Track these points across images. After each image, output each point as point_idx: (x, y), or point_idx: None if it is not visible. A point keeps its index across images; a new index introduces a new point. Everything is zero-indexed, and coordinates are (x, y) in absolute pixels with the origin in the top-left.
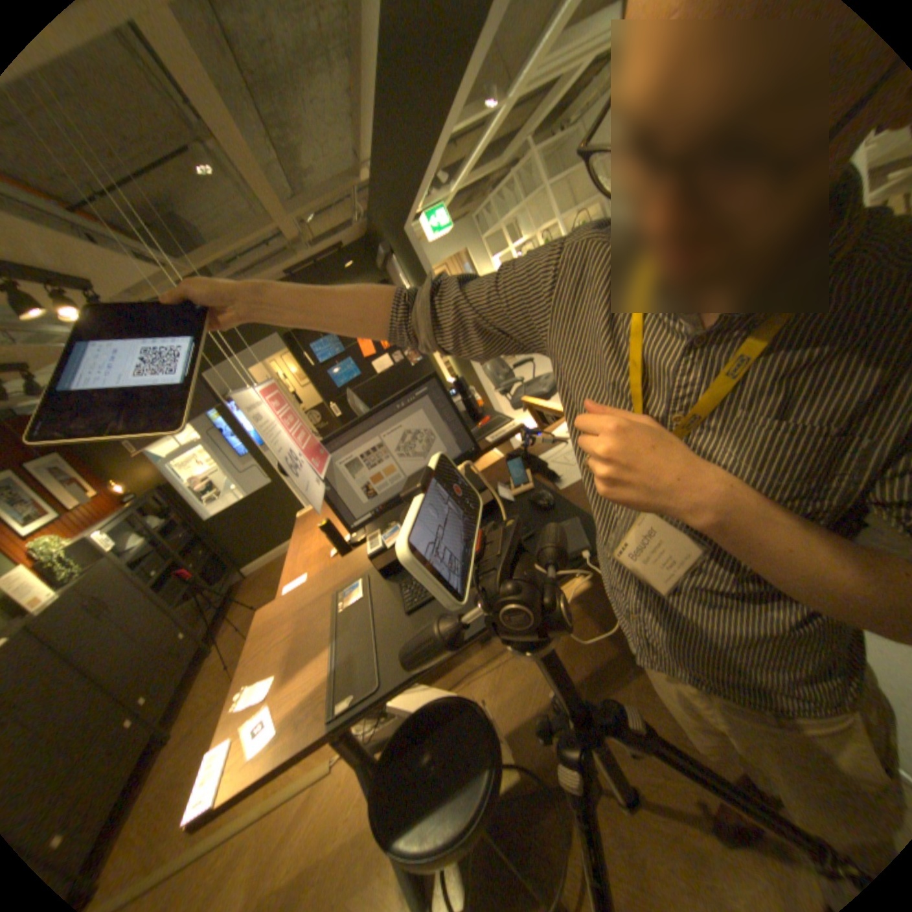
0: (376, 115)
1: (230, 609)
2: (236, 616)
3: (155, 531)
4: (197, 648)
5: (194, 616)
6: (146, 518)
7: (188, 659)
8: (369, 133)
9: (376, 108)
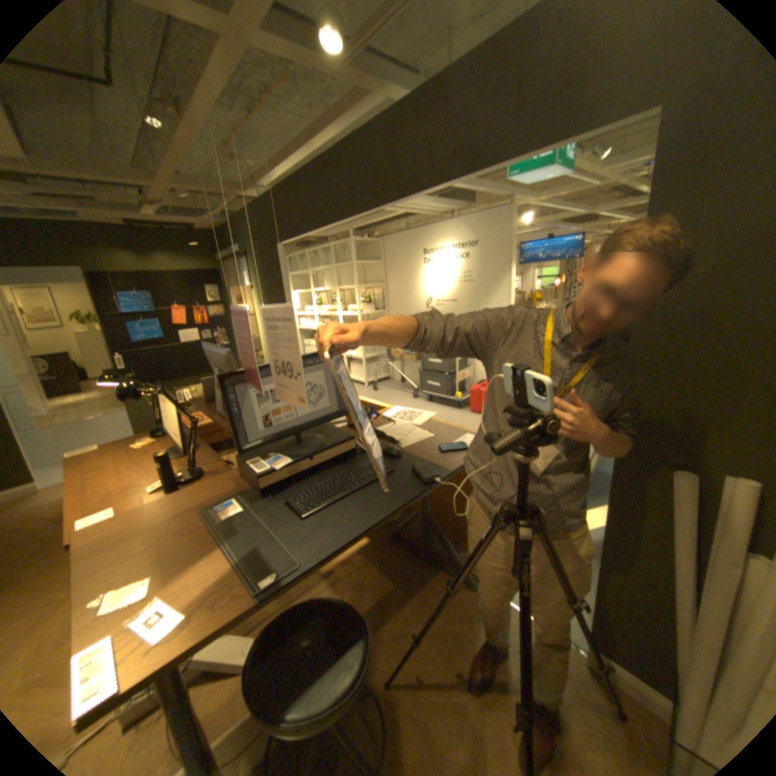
0: (303, 171)
1: None
2: None
3: None
4: None
5: None
6: None
7: None
8: (278, 174)
9: (306, 169)
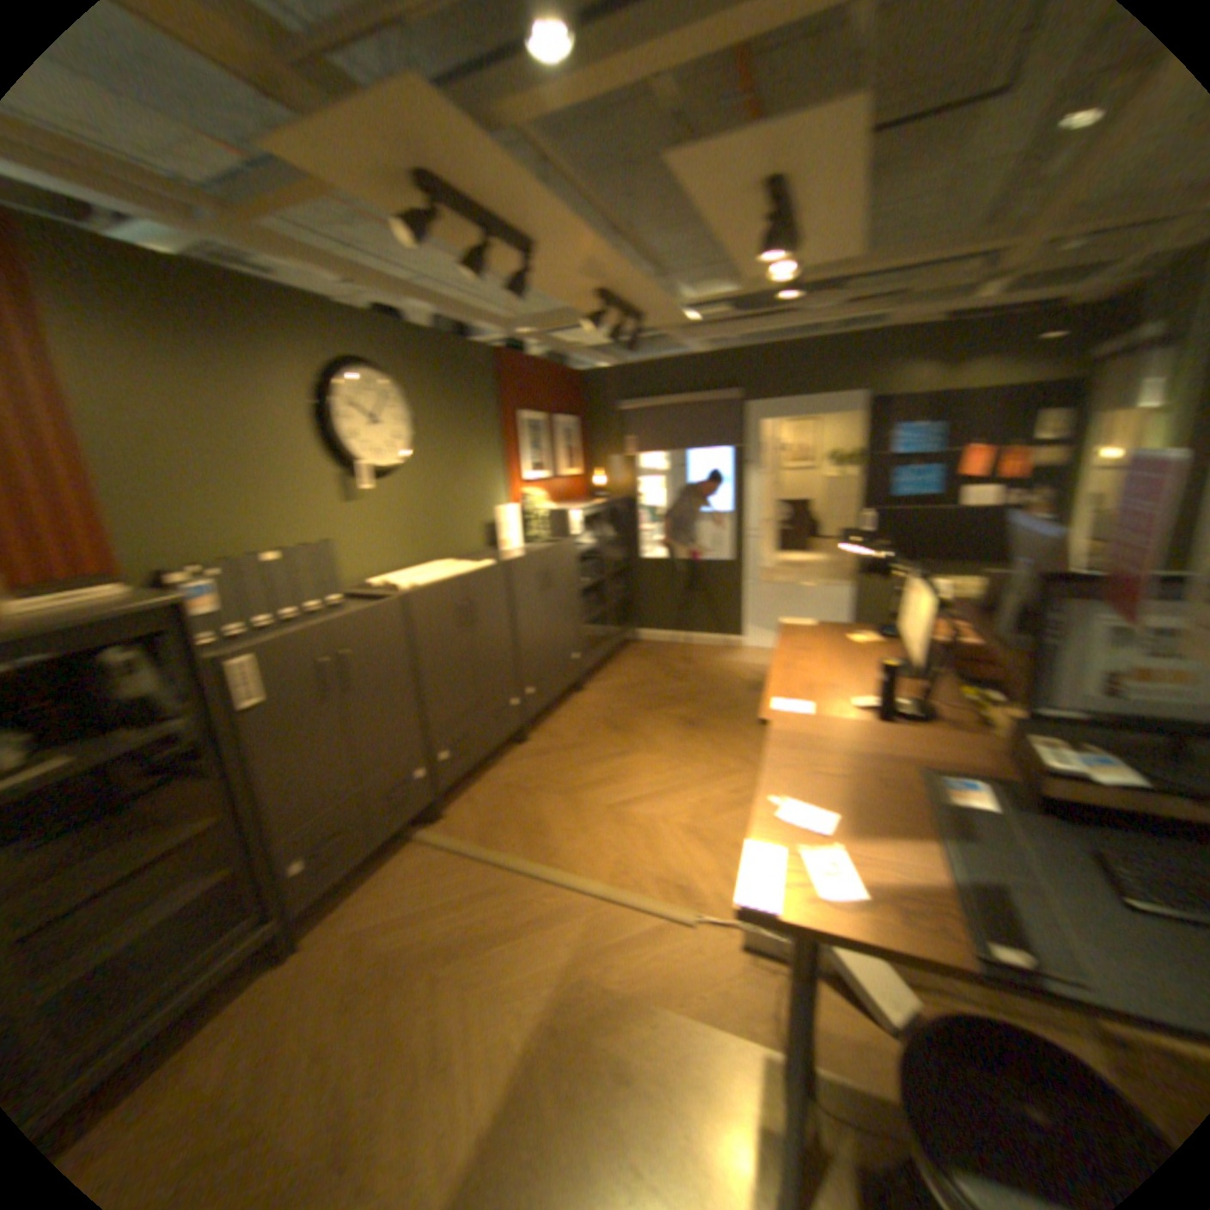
0: None
1: (617, 662)
2: (622, 674)
3: (606, 541)
4: (582, 678)
5: (591, 646)
6: (606, 524)
7: (573, 683)
8: None
9: None
